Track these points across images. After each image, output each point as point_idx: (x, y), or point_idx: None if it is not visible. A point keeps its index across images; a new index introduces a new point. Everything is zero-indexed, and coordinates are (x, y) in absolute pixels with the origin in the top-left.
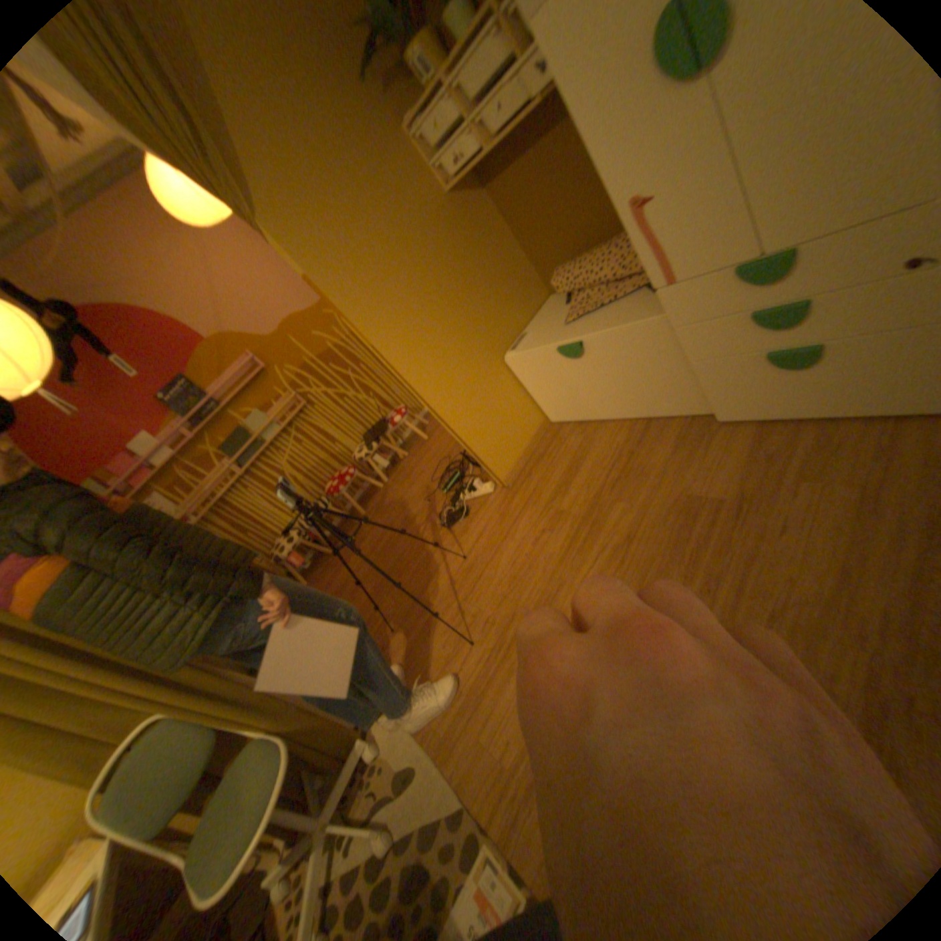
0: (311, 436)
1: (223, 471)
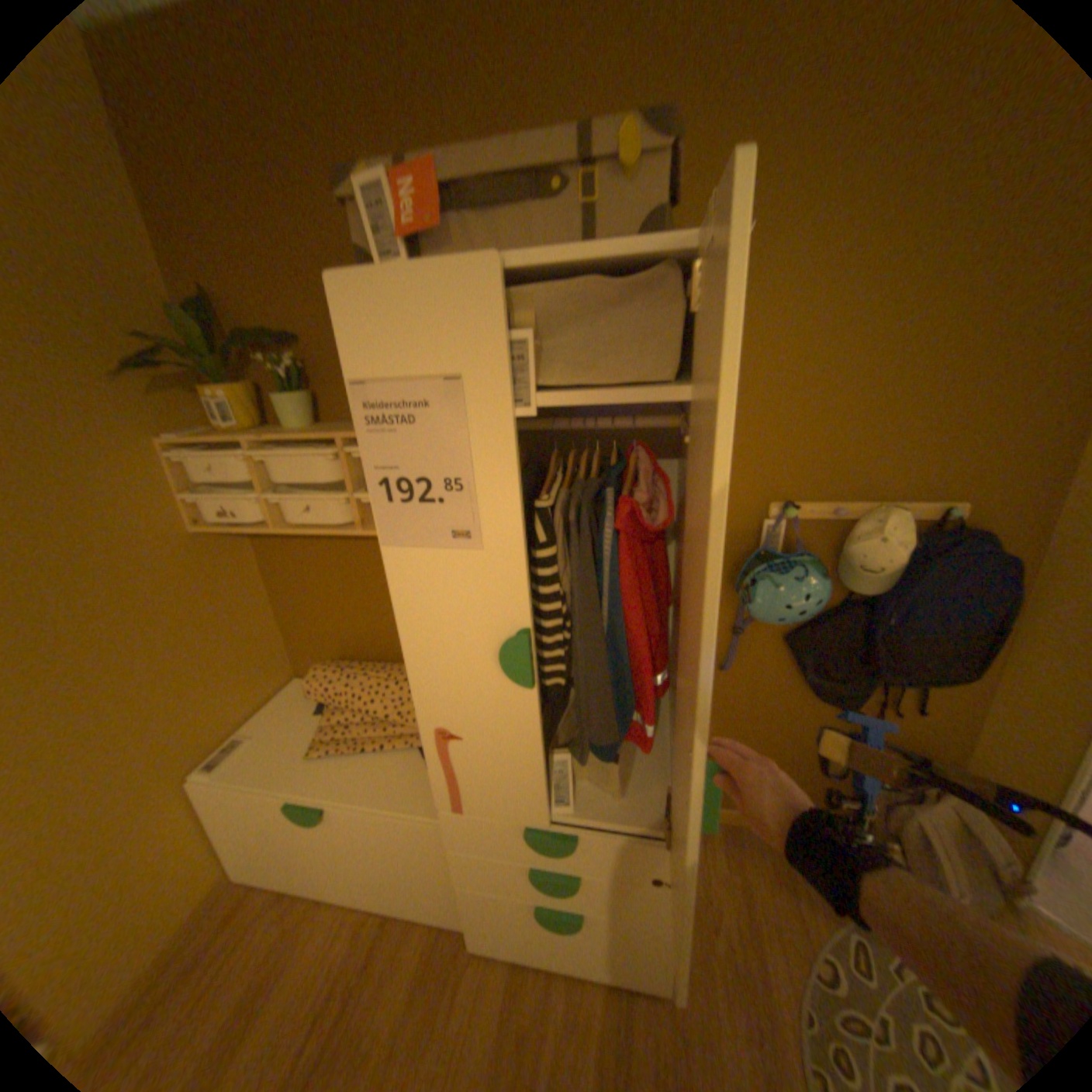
0: None
1: None
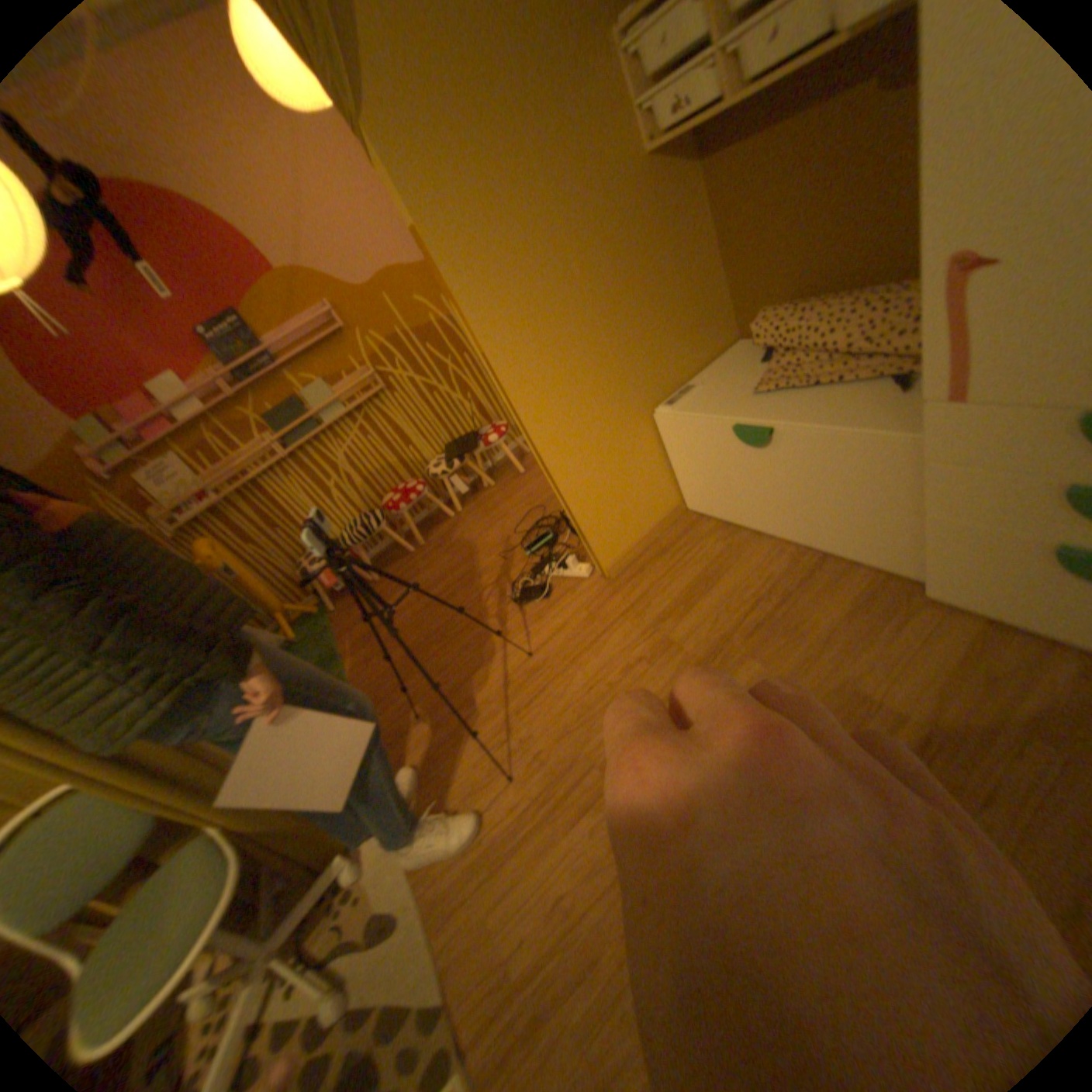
0: (381, 430)
1: (261, 446)
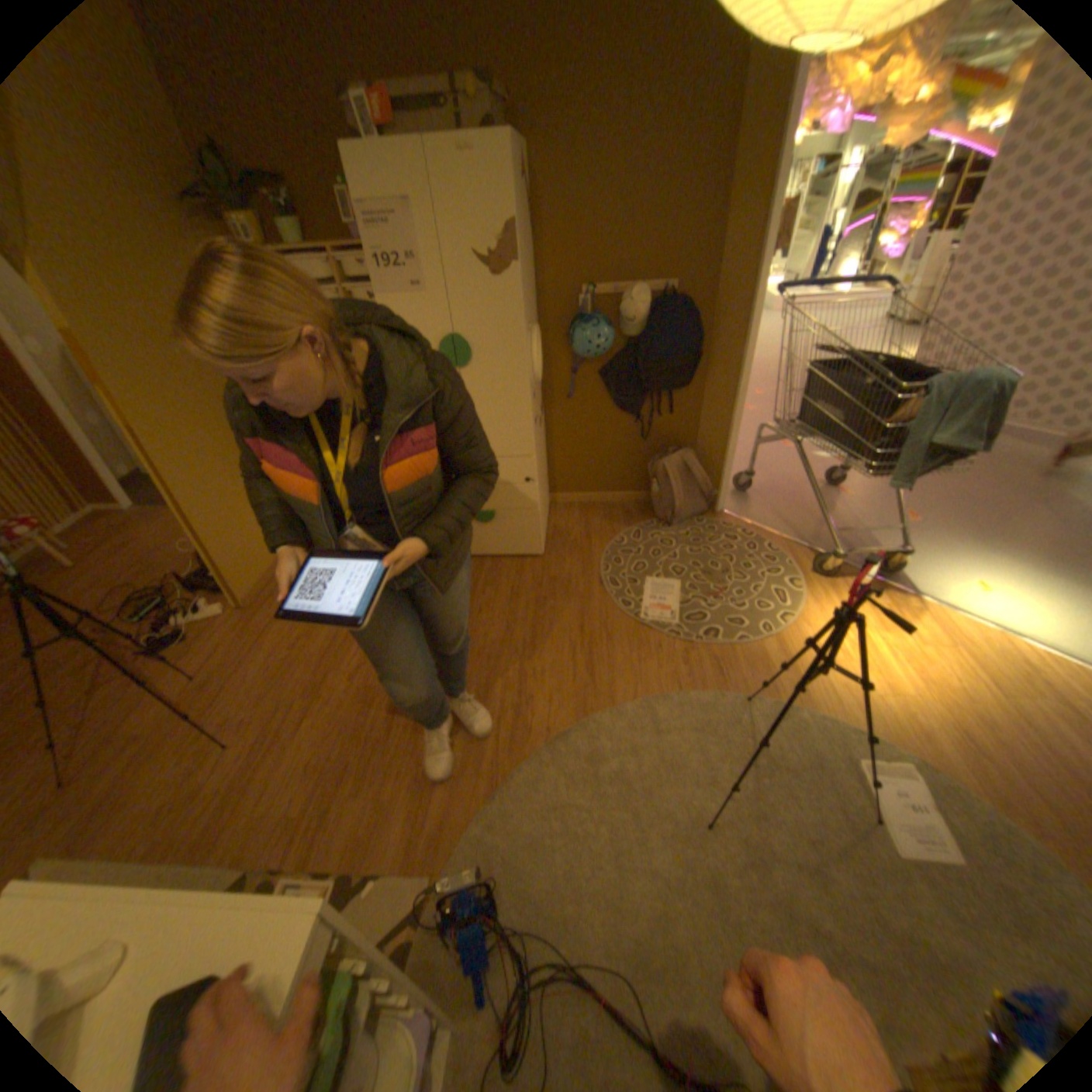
0: None
1: None
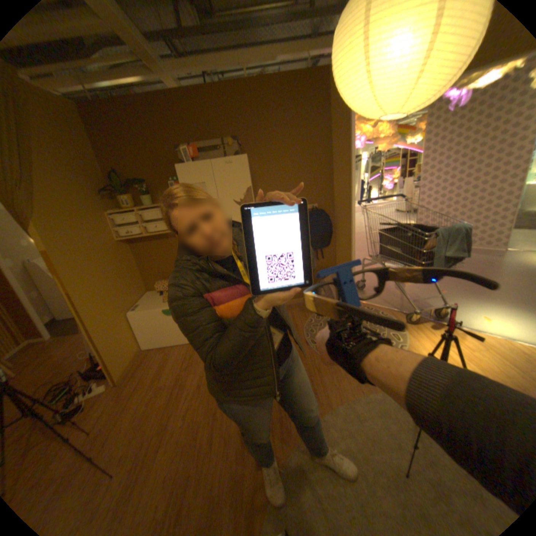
0: None
1: None
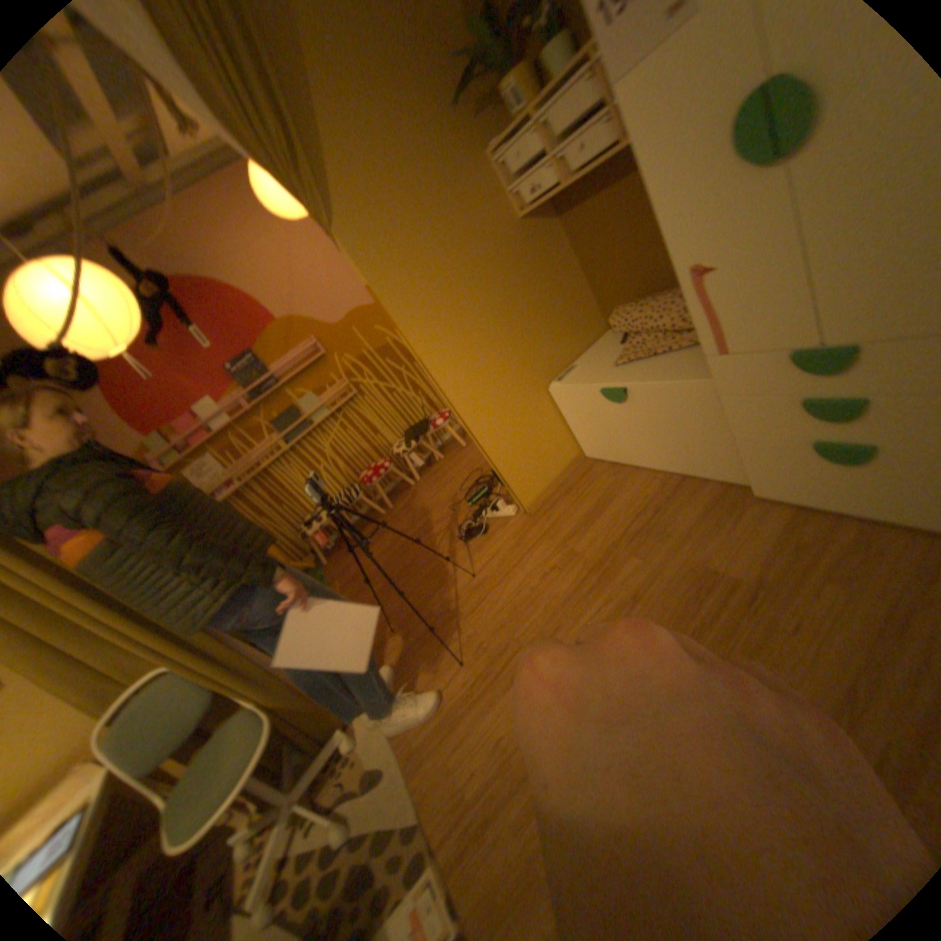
0: (356, 424)
1: (270, 444)
